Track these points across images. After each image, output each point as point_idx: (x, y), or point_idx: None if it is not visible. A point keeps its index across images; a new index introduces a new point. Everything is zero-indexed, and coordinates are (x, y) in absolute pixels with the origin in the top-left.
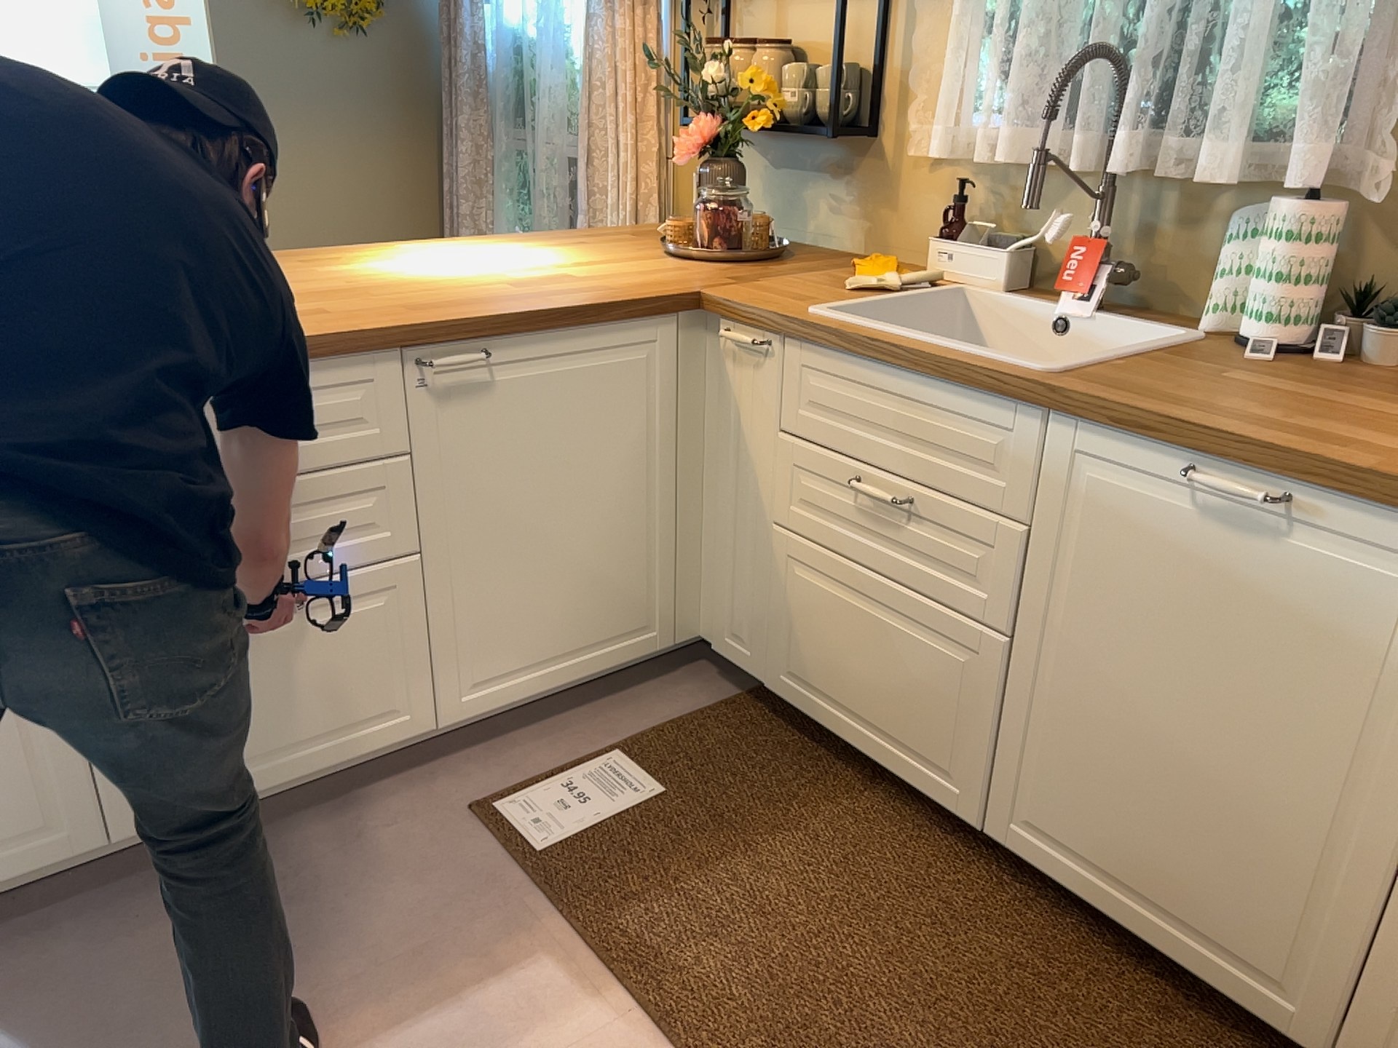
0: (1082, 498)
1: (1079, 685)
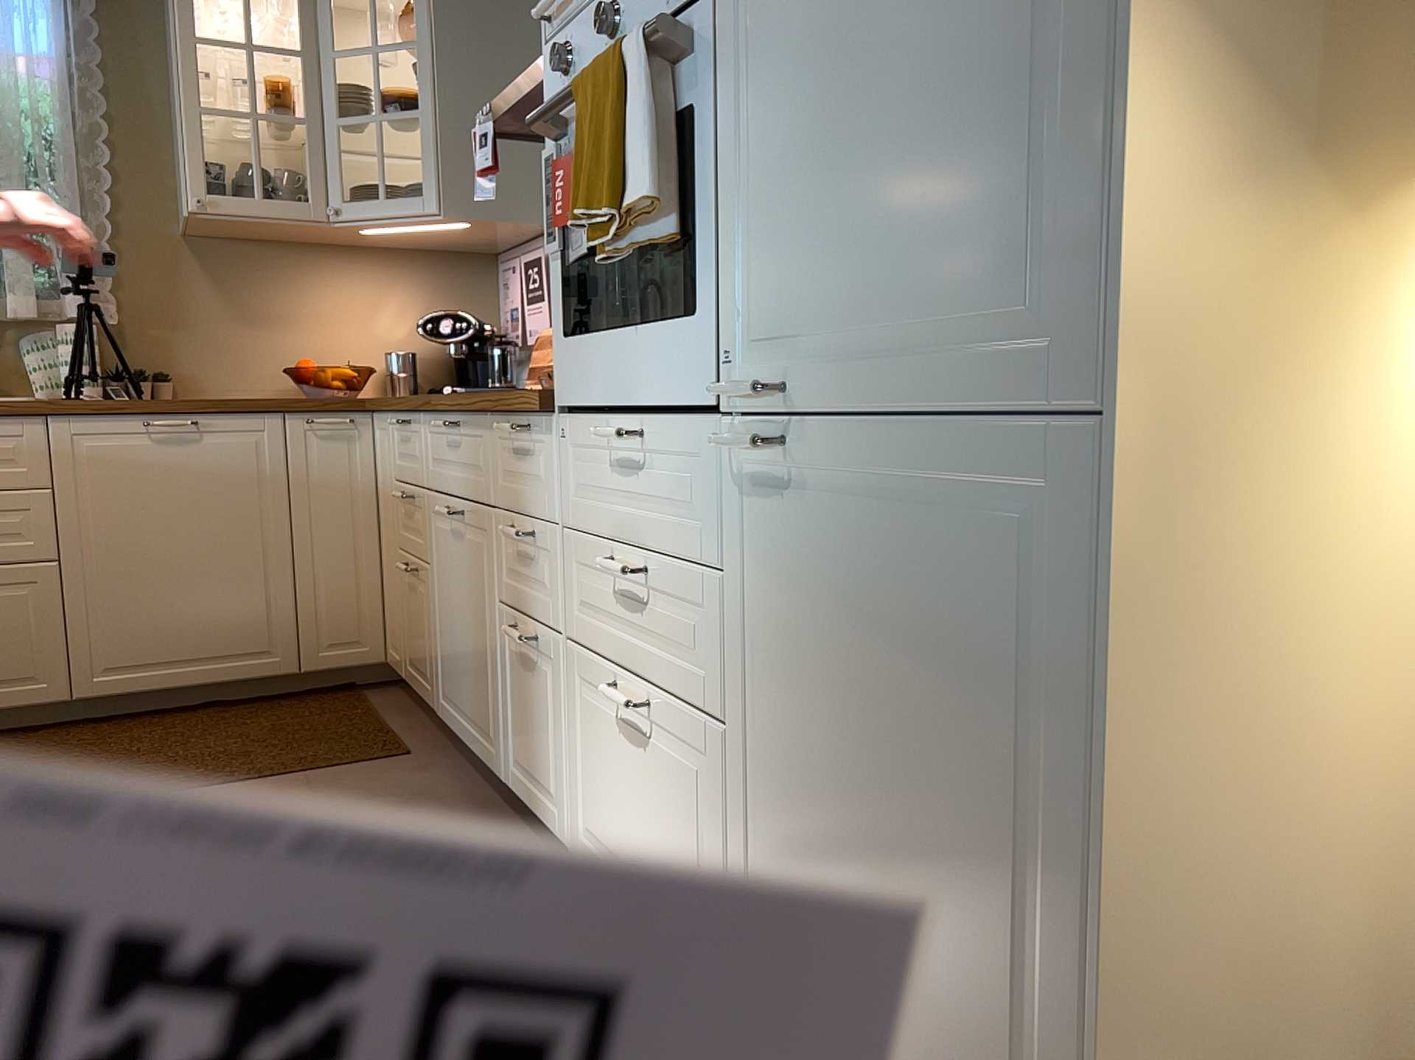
0: (85, 458)
1: (115, 564)
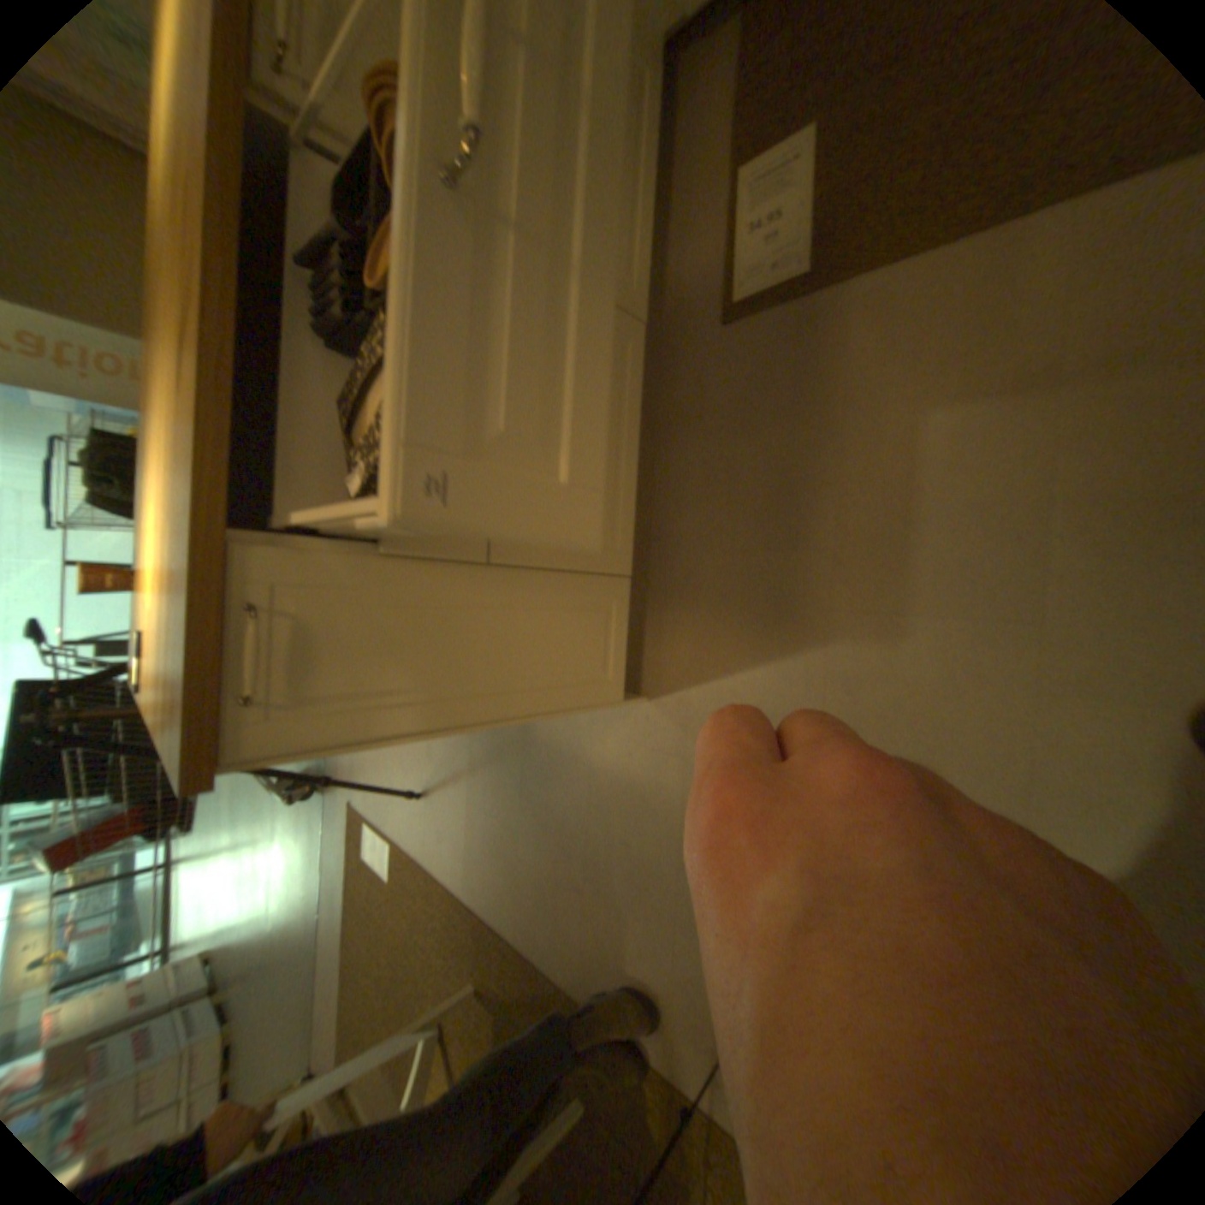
0: None
1: None
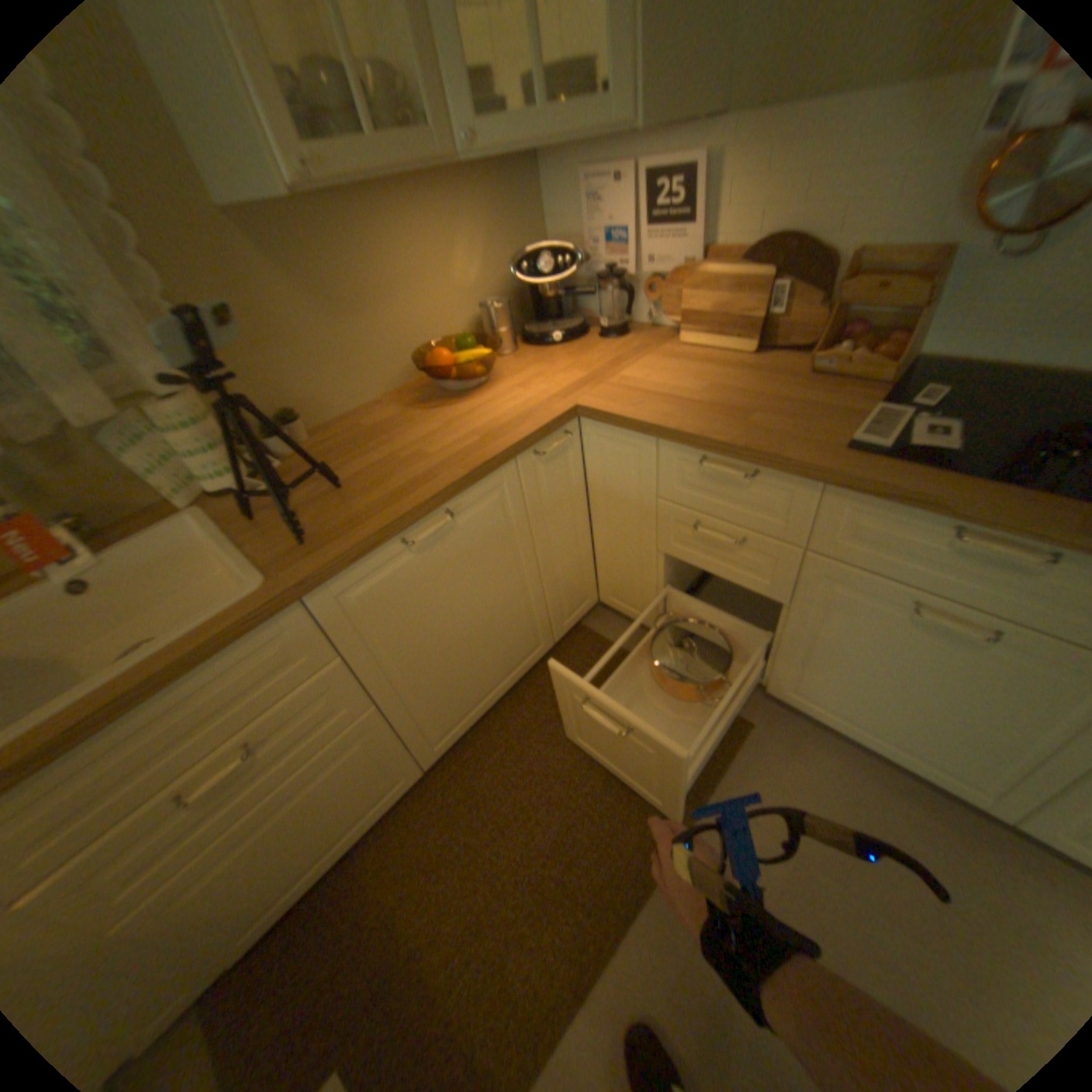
0: (359, 610)
1: (421, 672)
